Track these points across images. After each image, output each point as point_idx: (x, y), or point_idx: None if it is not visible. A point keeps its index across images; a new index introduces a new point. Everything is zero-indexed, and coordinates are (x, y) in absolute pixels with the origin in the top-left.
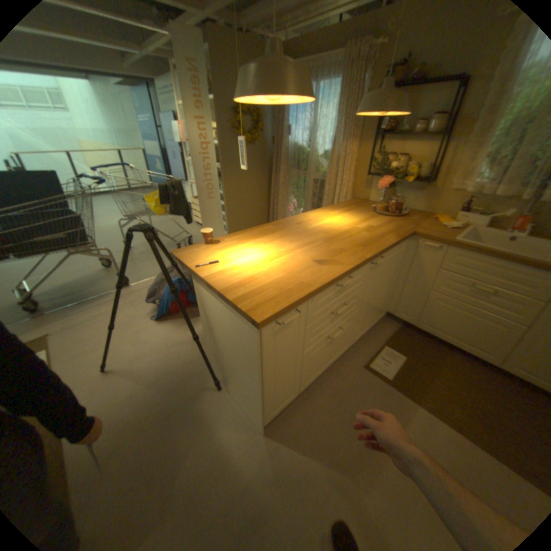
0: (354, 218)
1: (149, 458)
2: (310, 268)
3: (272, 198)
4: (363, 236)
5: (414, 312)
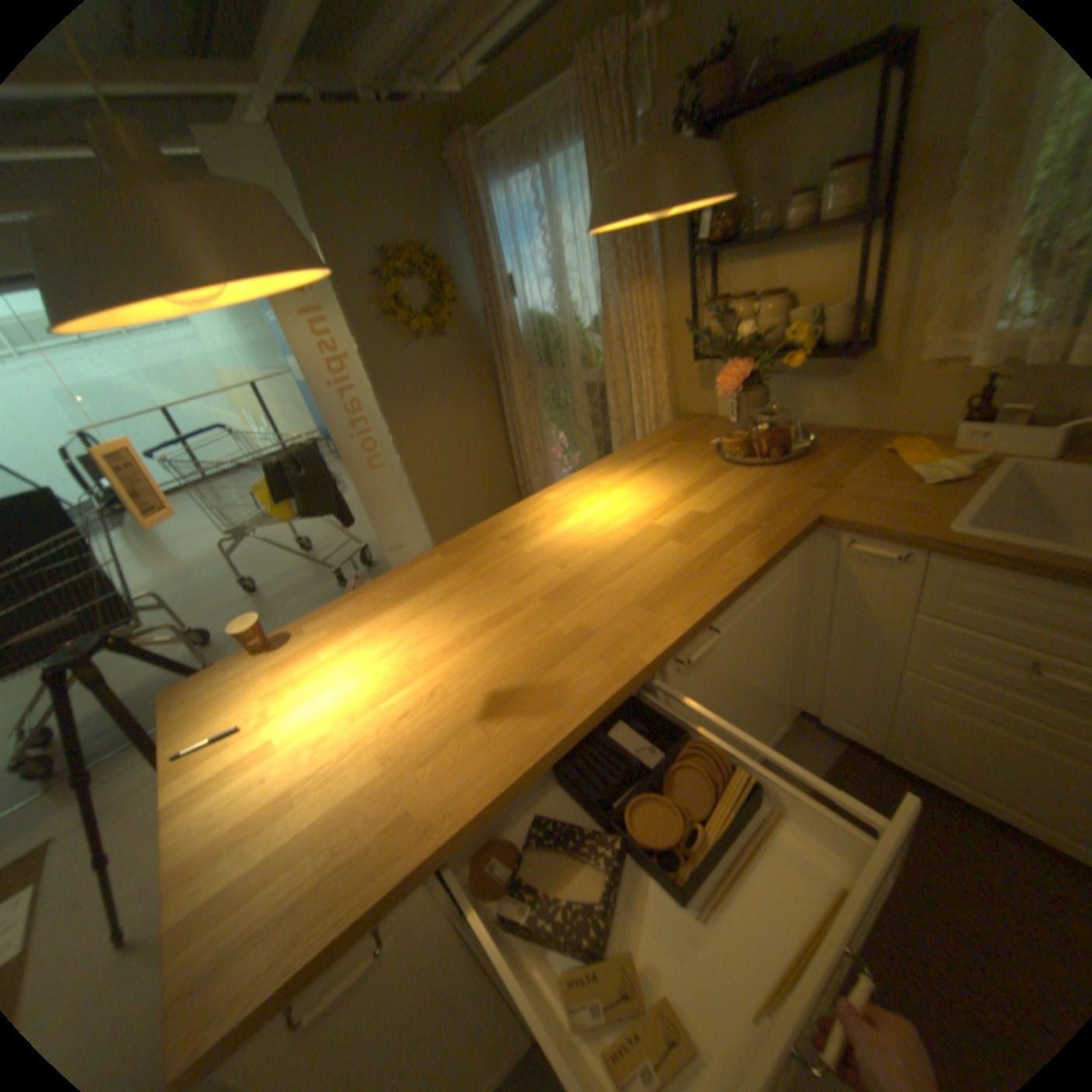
0: (659, 490)
1: None
2: (461, 738)
3: (514, 438)
4: (662, 564)
5: (872, 722)
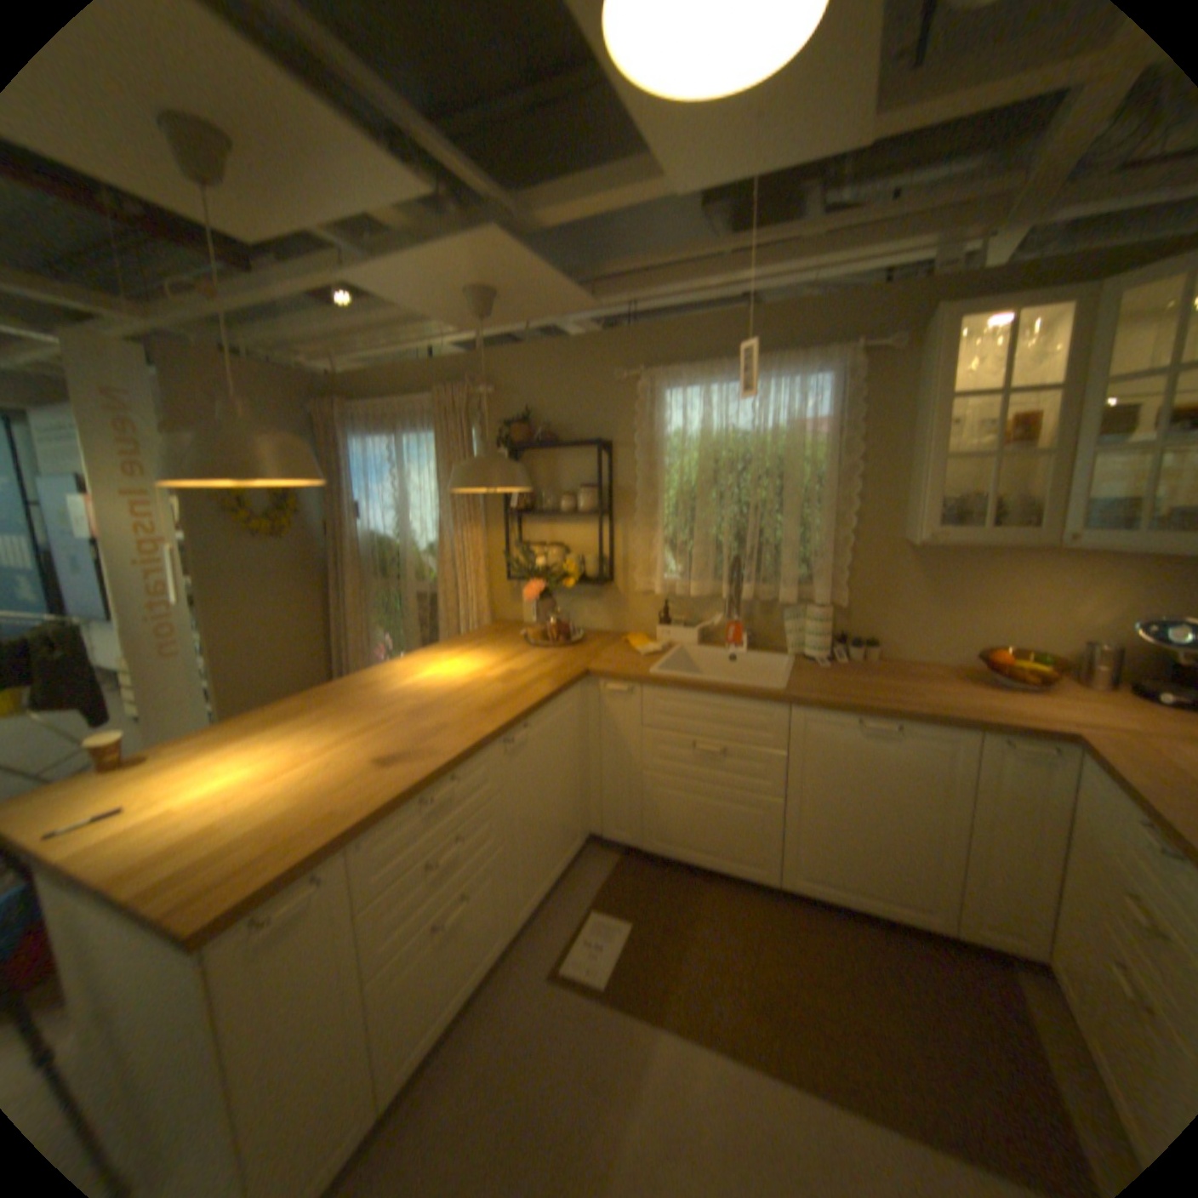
0: (485, 662)
1: None
2: (361, 782)
3: (337, 640)
4: (492, 695)
5: (631, 823)
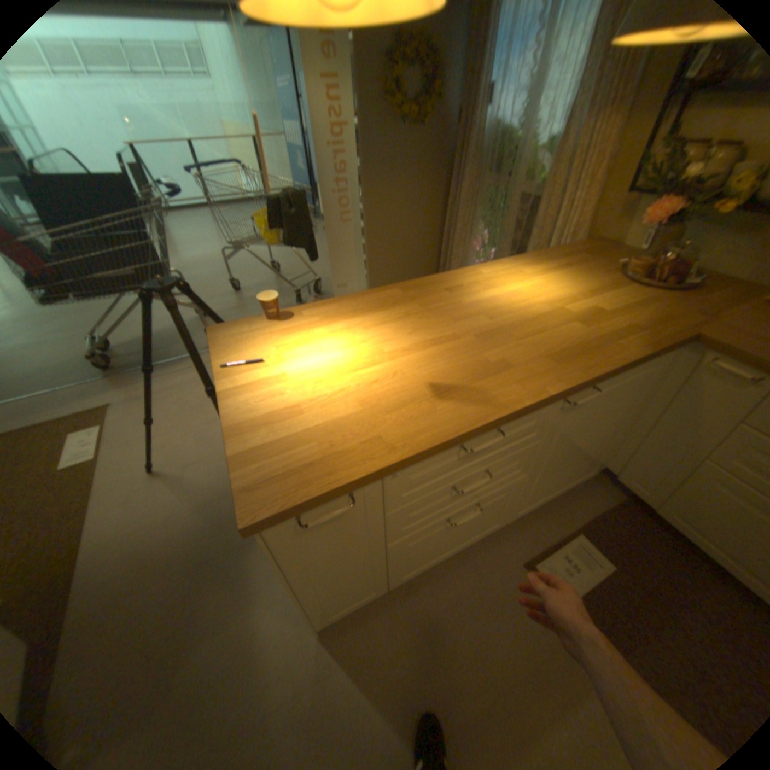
0: (570, 286)
1: (162, 622)
2: (416, 404)
3: (448, 226)
4: (569, 335)
5: (660, 488)
